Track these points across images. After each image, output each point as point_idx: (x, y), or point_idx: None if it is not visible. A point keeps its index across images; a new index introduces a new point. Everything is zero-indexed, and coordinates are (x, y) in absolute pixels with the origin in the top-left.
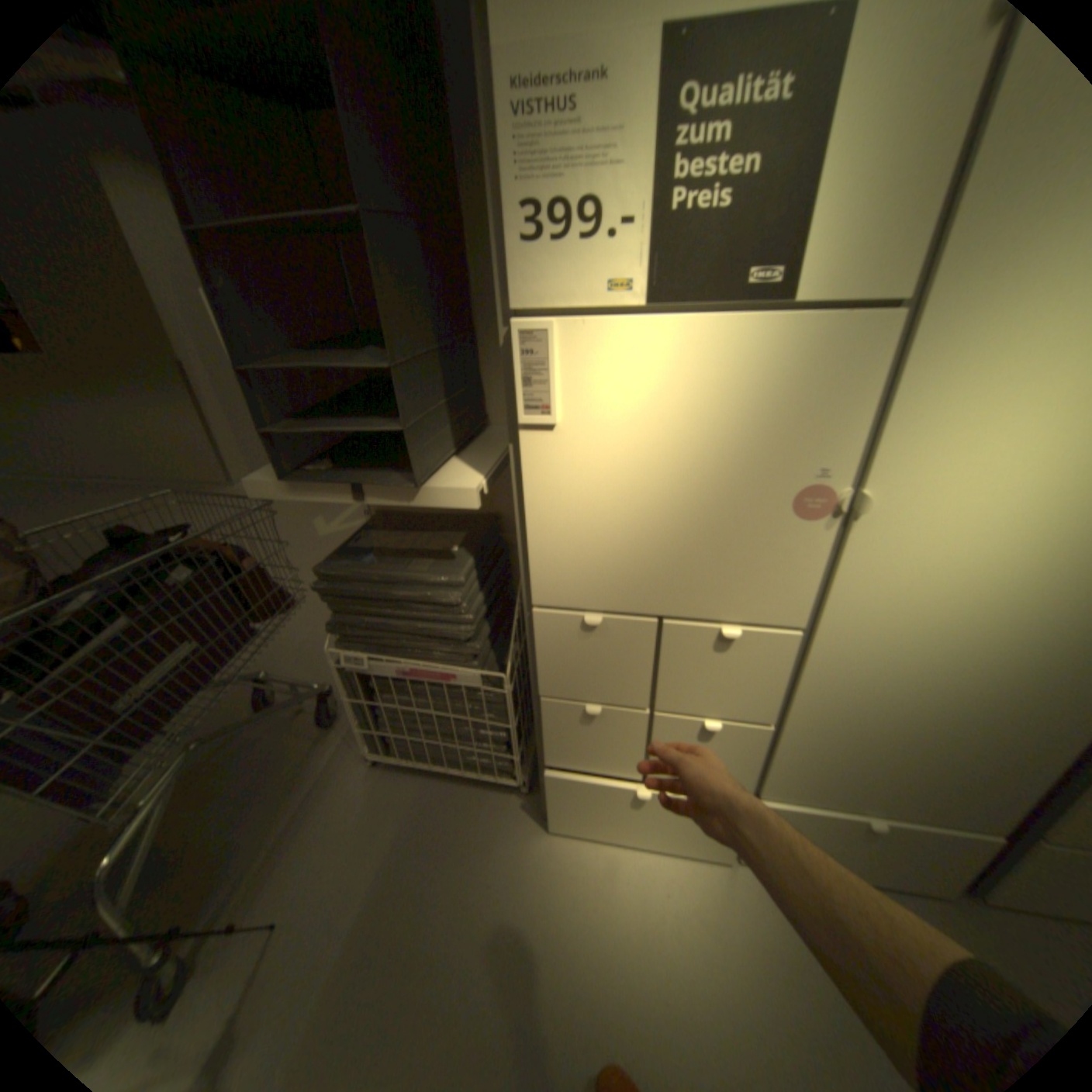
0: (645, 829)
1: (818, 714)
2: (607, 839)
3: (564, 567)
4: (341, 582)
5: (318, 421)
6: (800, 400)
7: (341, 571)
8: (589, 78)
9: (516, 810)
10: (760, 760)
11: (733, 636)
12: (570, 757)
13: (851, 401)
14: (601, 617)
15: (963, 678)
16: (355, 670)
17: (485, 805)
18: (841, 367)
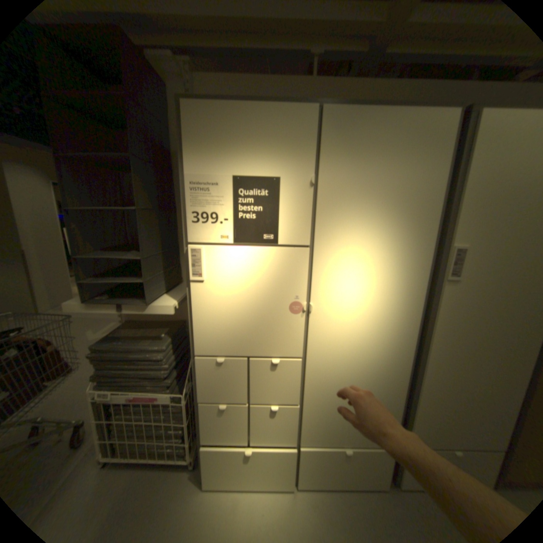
0: (251, 478)
1: (314, 397)
2: (233, 489)
3: (208, 337)
4: (103, 353)
5: (105, 279)
6: (285, 274)
7: (104, 347)
8: (213, 185)
9: (185, 482)
10: (297, 425)
11: (276, 363)
12: (213, 438)
13: (300, 274)
14: (224, 359)
15: (359, 374)
16: (102, 402)
17: (168, 481)
18: (295, 264)
